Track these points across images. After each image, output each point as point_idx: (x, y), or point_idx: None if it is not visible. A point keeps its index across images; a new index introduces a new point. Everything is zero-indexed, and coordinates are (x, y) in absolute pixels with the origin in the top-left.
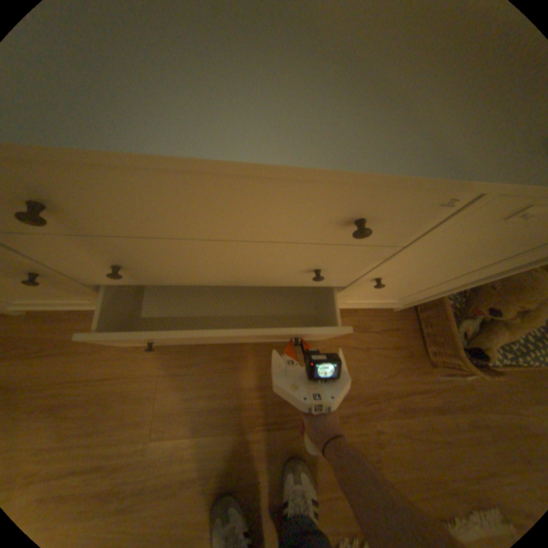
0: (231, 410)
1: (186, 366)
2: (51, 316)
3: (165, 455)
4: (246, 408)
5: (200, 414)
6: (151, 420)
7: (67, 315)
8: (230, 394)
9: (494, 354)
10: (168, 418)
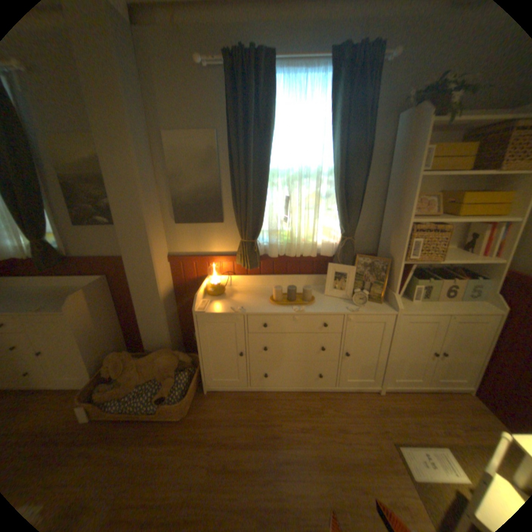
0: None
1: None
2: None
3: None
4: None
5: None
6: None
7: None
8: None
9: (97, 398)
10: None
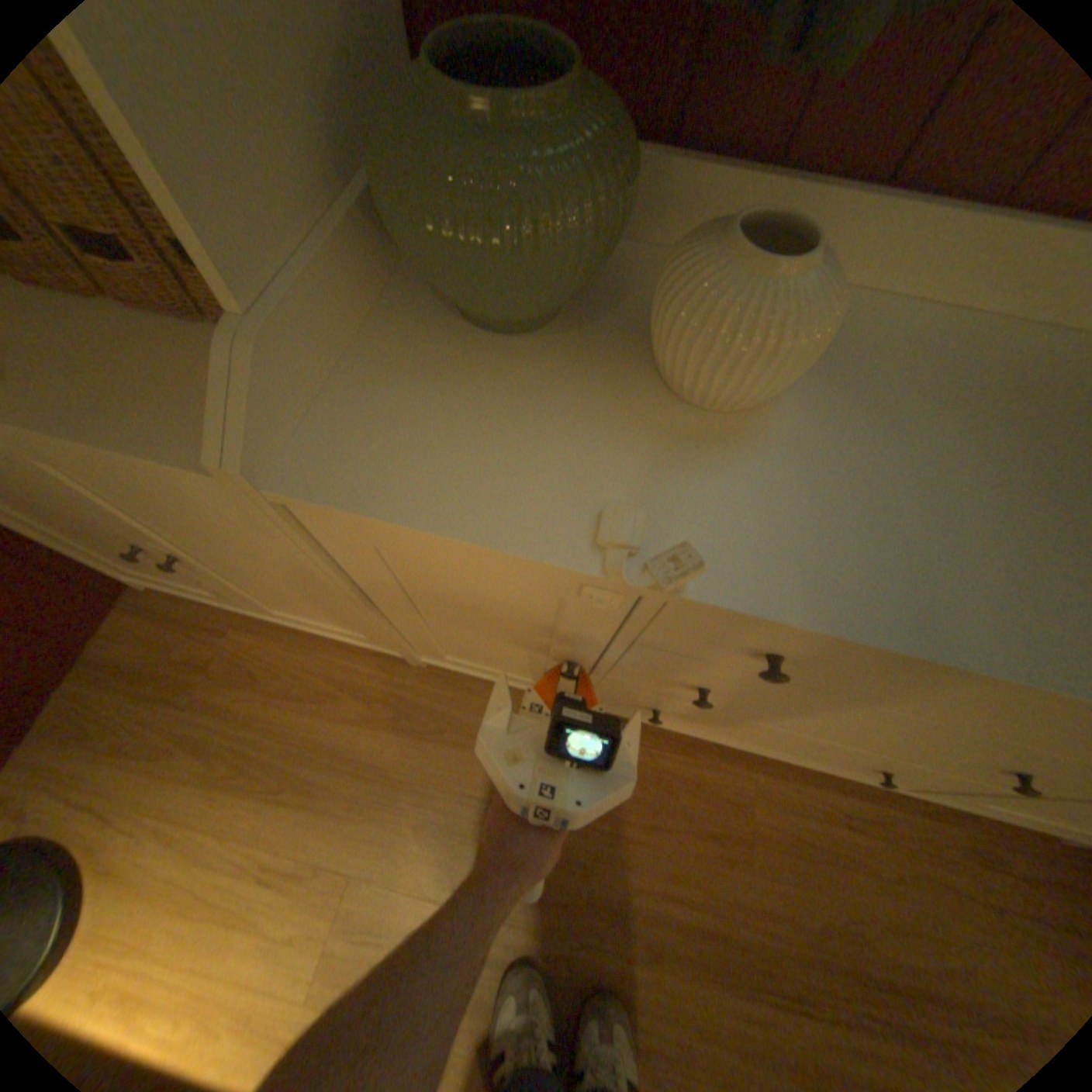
0: (721, 942)
1: (649, 831)
2: (459, 681)
3: (606, 985)
4: (748, 949)
5: (667, 929)
6: (587, 910)
7: (481, 686)
8: (722, 909)
9: None
10: (614, 916)
